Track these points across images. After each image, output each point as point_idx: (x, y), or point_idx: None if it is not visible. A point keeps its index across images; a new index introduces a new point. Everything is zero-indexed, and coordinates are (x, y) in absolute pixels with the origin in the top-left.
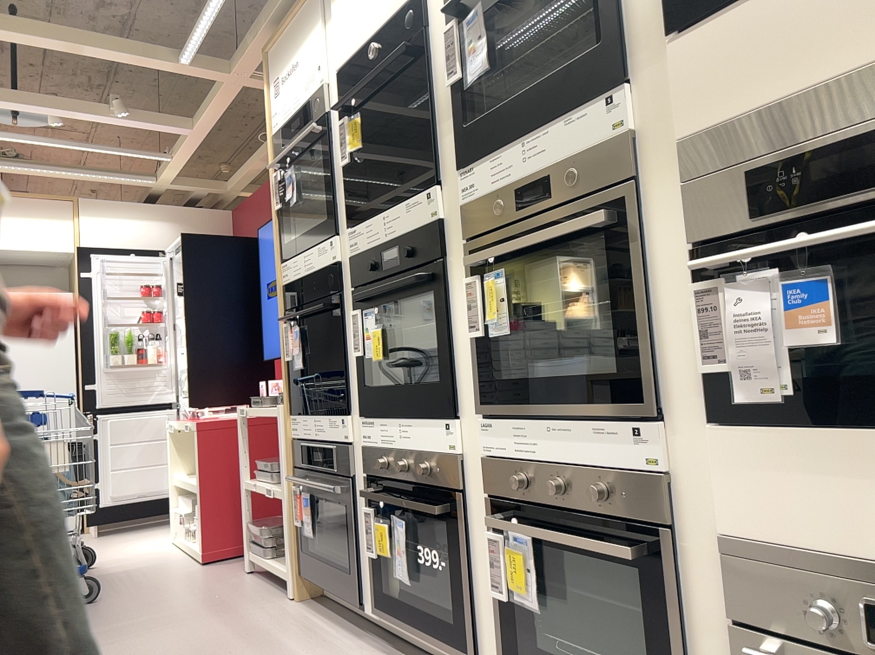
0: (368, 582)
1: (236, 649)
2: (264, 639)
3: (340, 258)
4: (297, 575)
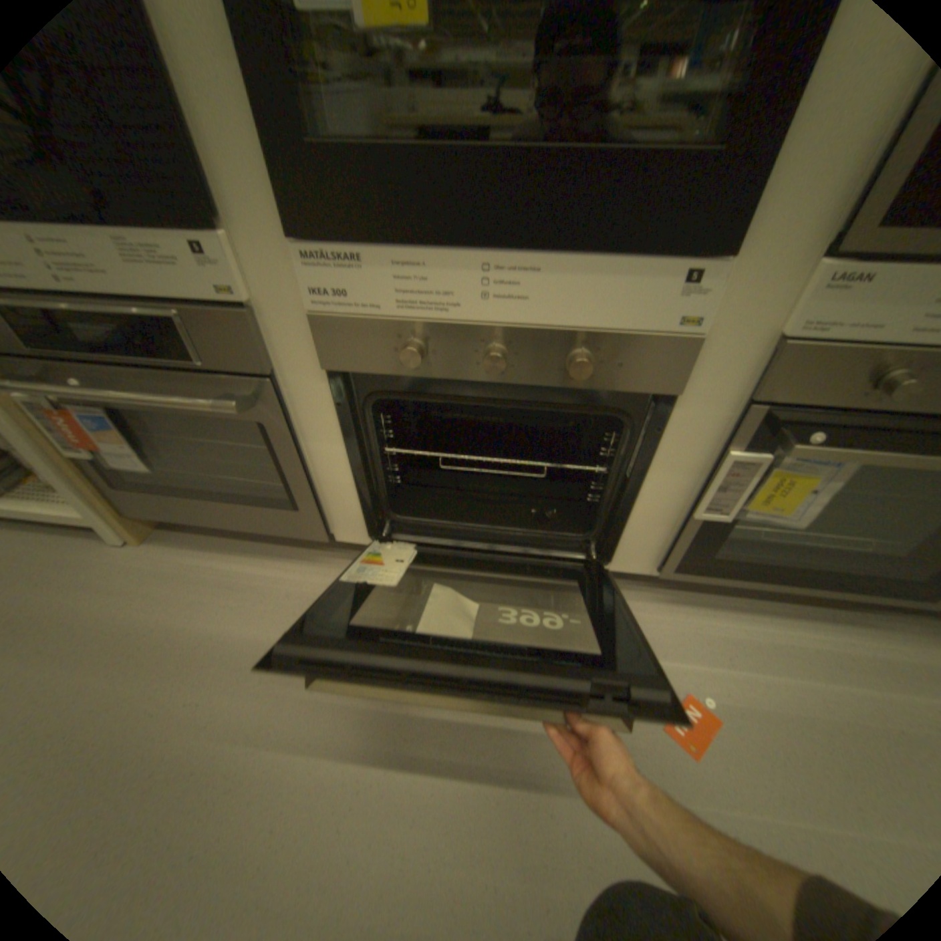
0: (343, 512)
1: (152, 699)
2: (180, 647)
3: None
4: (115, 517)
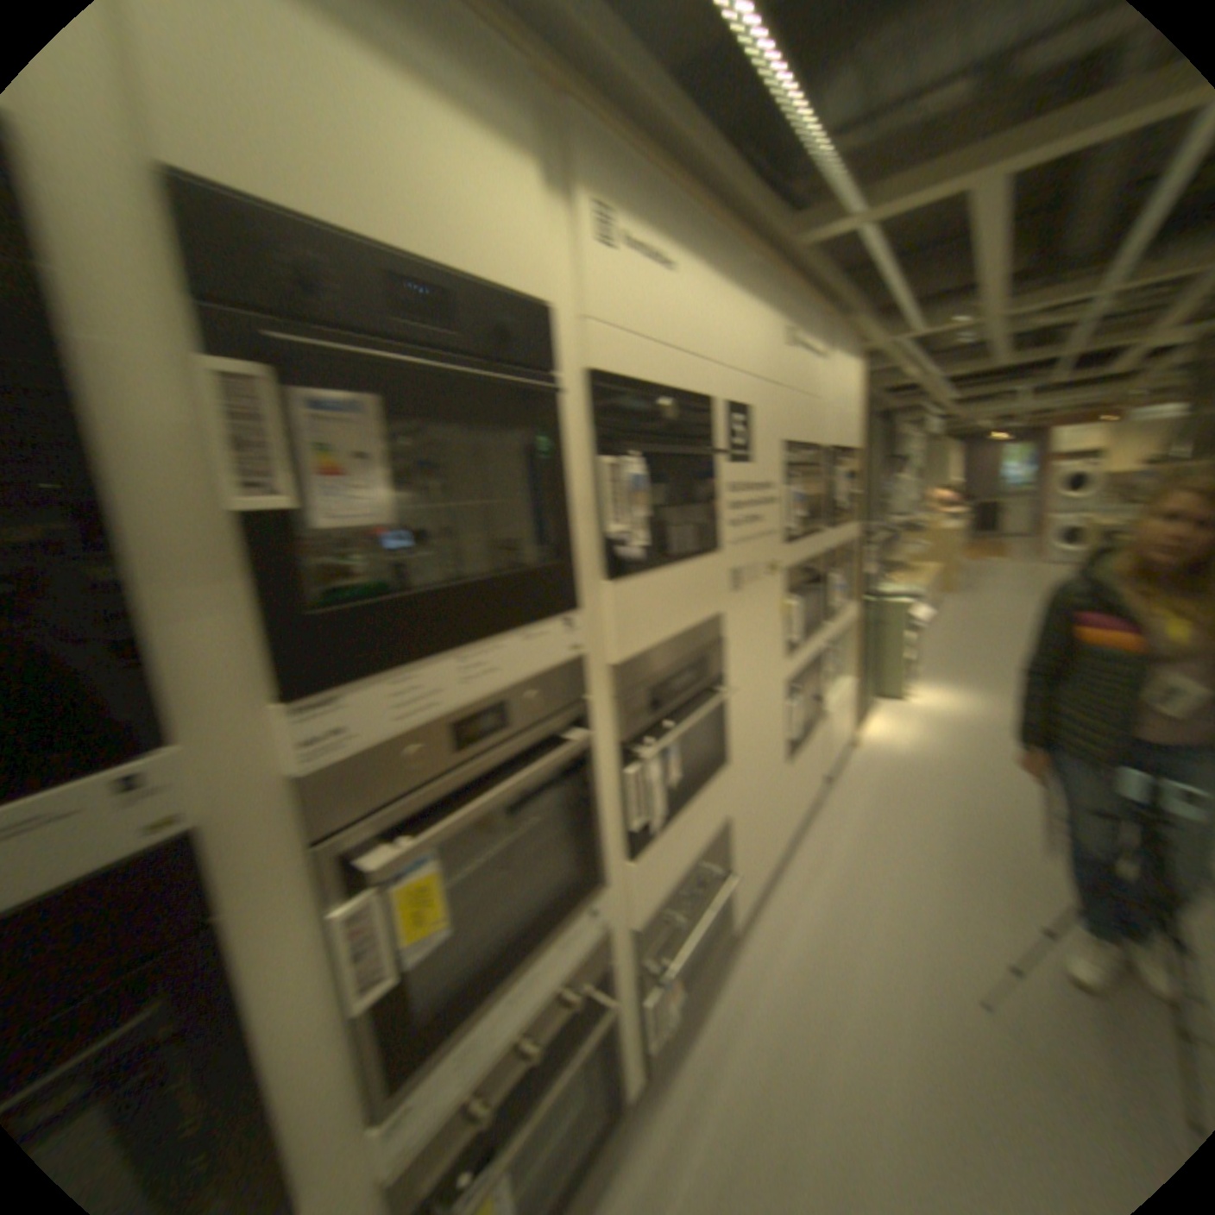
0: None
1: None
2: None
3: None
4: None
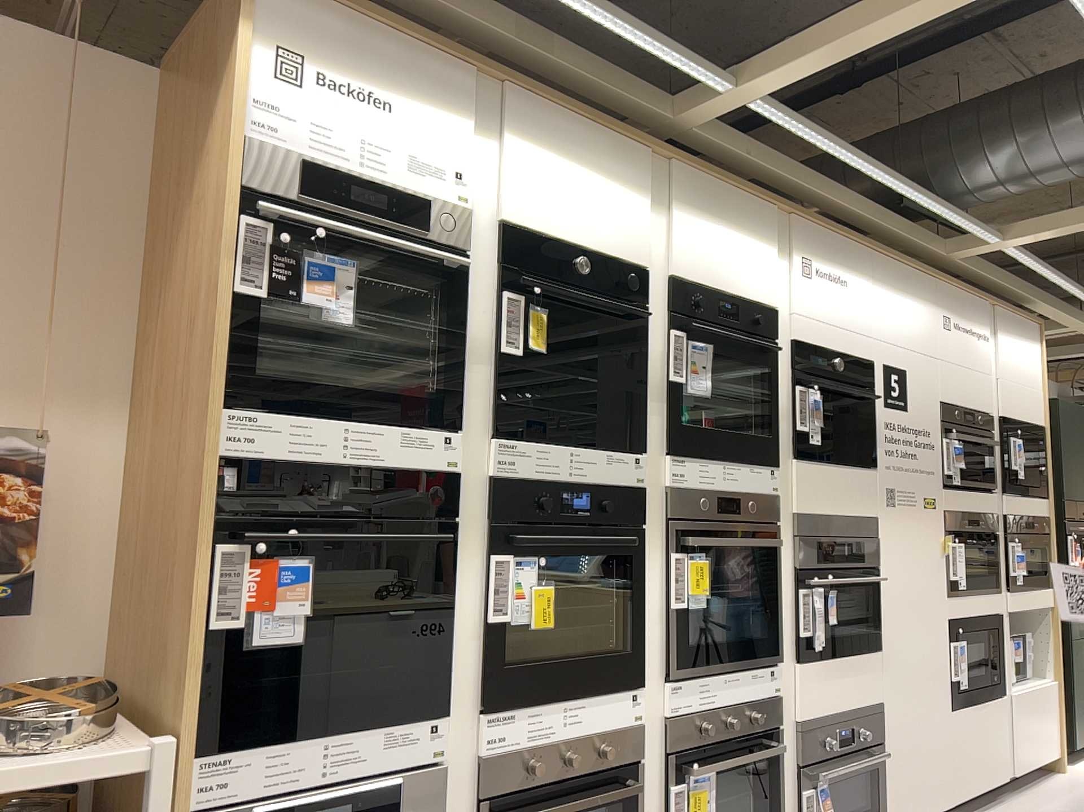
0: None
1: None
2: None
3: (464, 467)
4: None
